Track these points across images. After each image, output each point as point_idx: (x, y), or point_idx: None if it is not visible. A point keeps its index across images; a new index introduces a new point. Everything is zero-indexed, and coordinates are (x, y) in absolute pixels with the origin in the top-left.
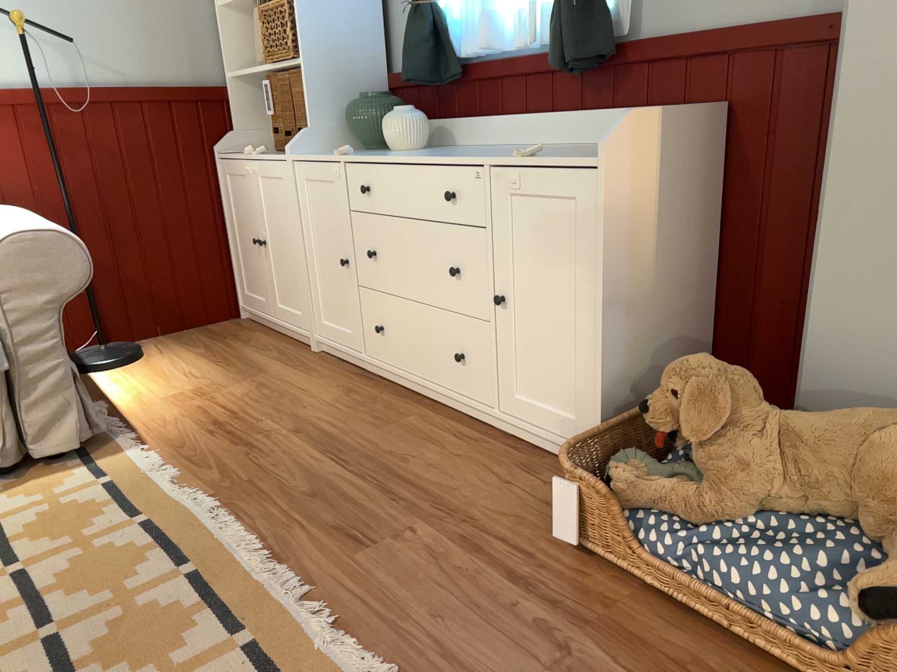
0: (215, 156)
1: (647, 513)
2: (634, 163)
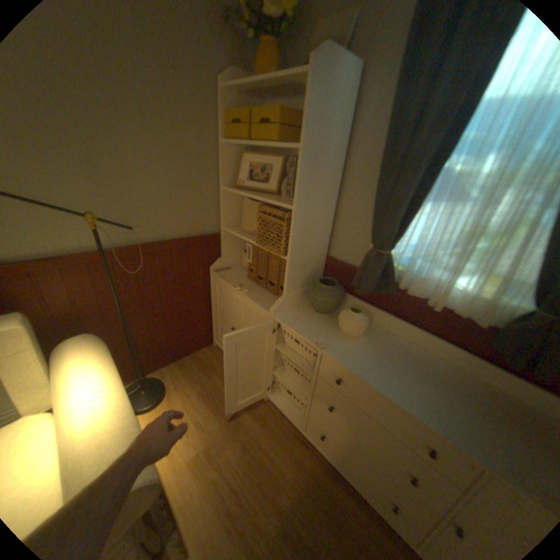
0: (209, 270)
1: None
2: None
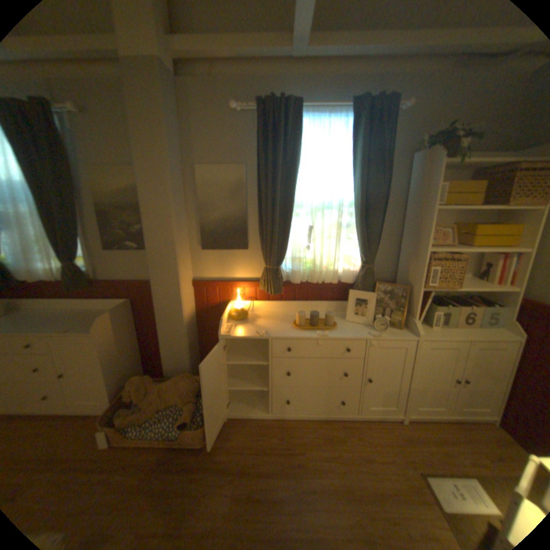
0: None
1: (127, 429)
2: (103, 330)
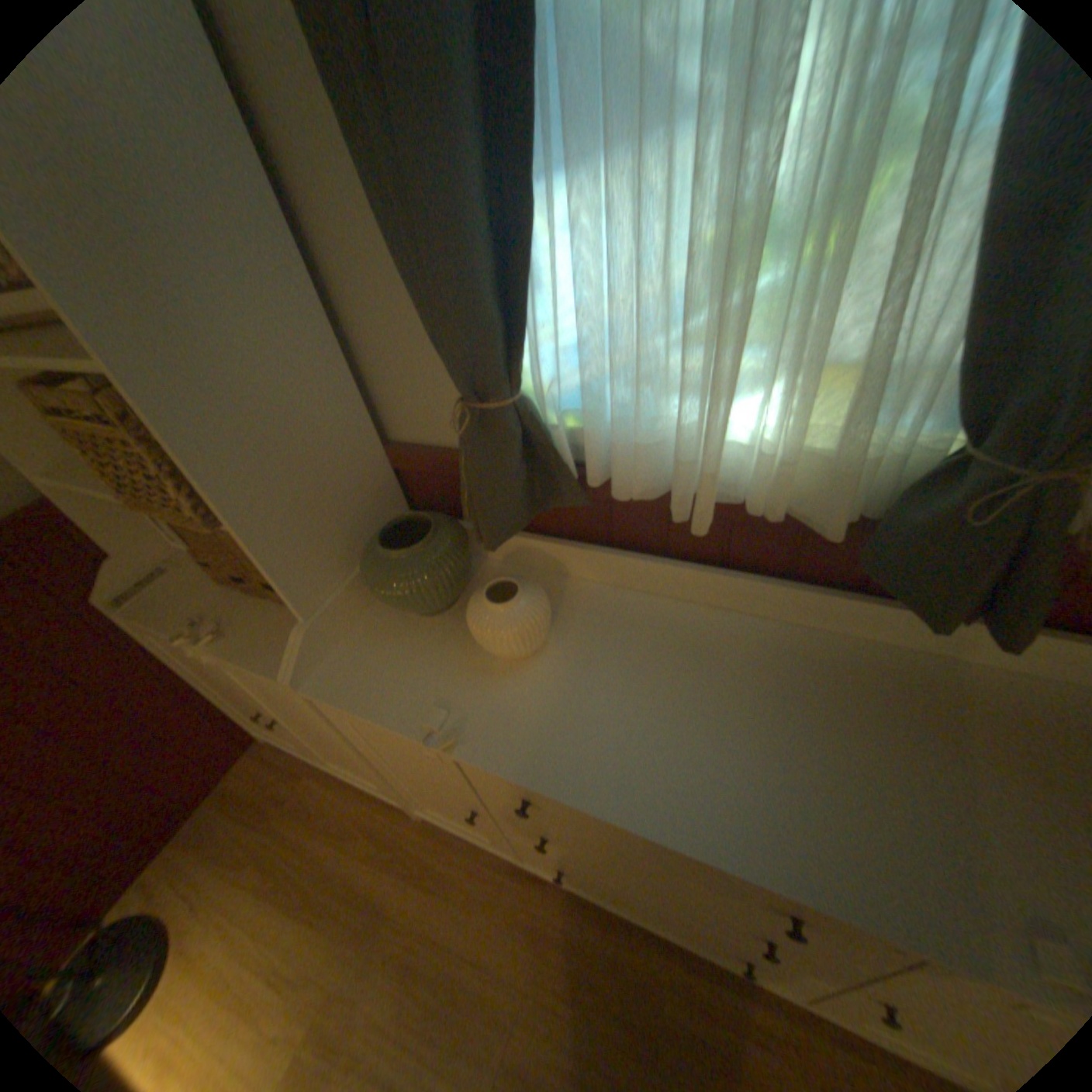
0: (97, 606)
1: None
2: None
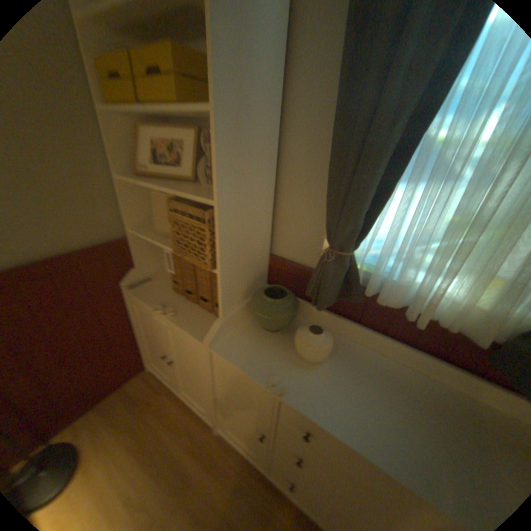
0: (120, 286)
1: None
2: None
